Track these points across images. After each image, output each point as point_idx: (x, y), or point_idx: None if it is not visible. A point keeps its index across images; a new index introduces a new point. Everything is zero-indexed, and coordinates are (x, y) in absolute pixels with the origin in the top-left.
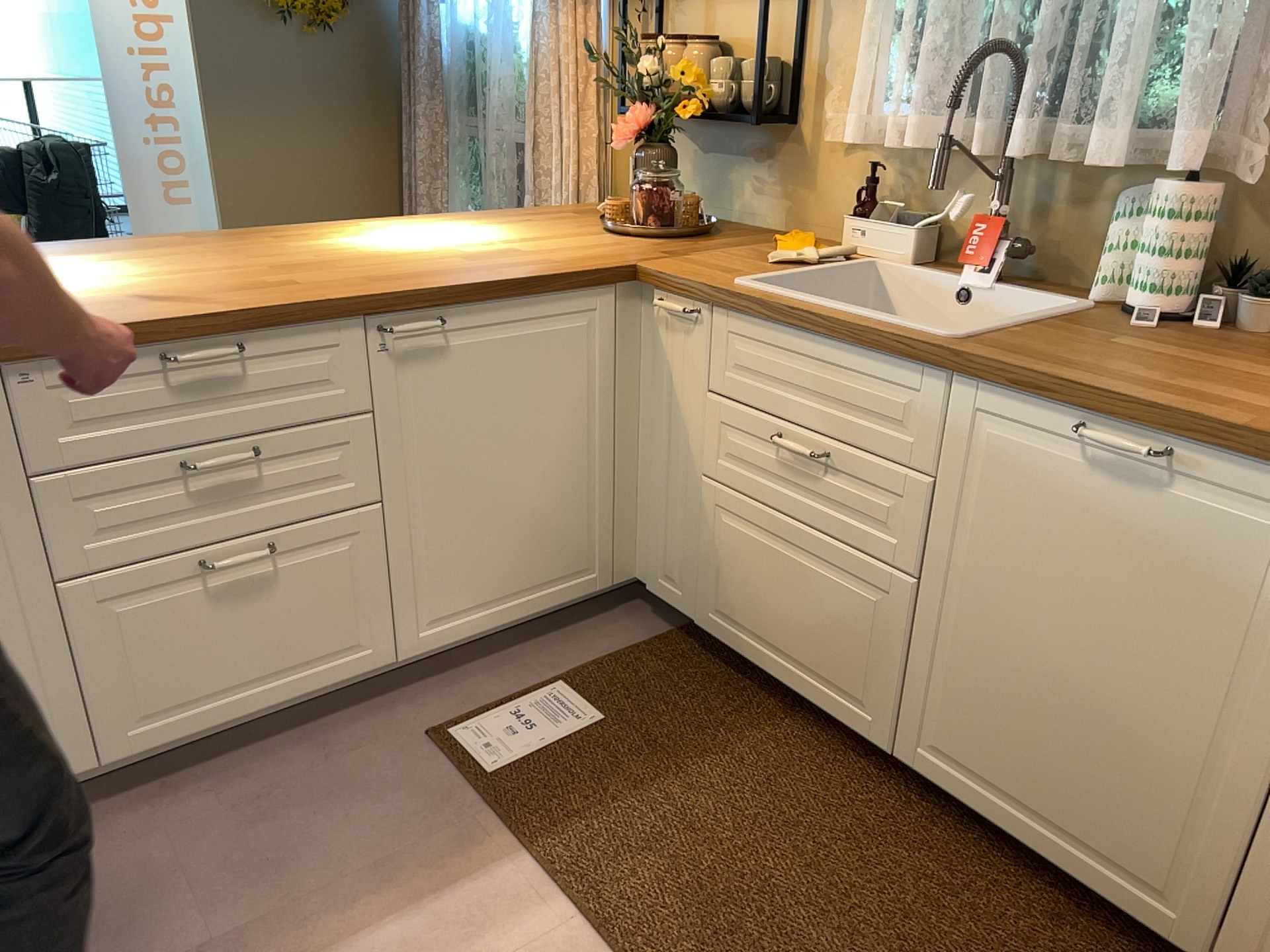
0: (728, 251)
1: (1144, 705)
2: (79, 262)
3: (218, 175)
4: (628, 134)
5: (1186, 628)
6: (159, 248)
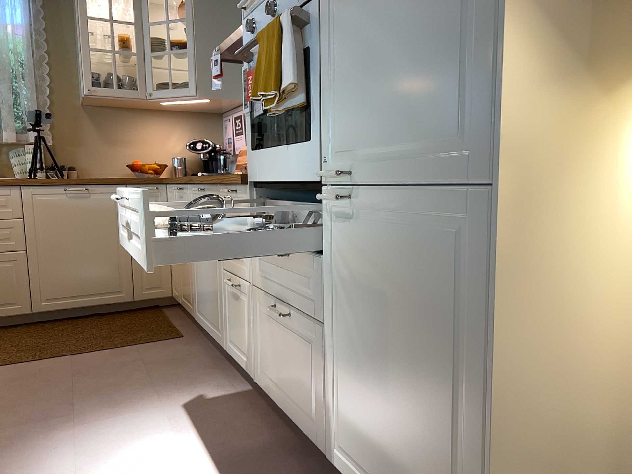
0: None
1: (100, 248)
2: None
3: None
4: None
5: (103, 225)
6: None
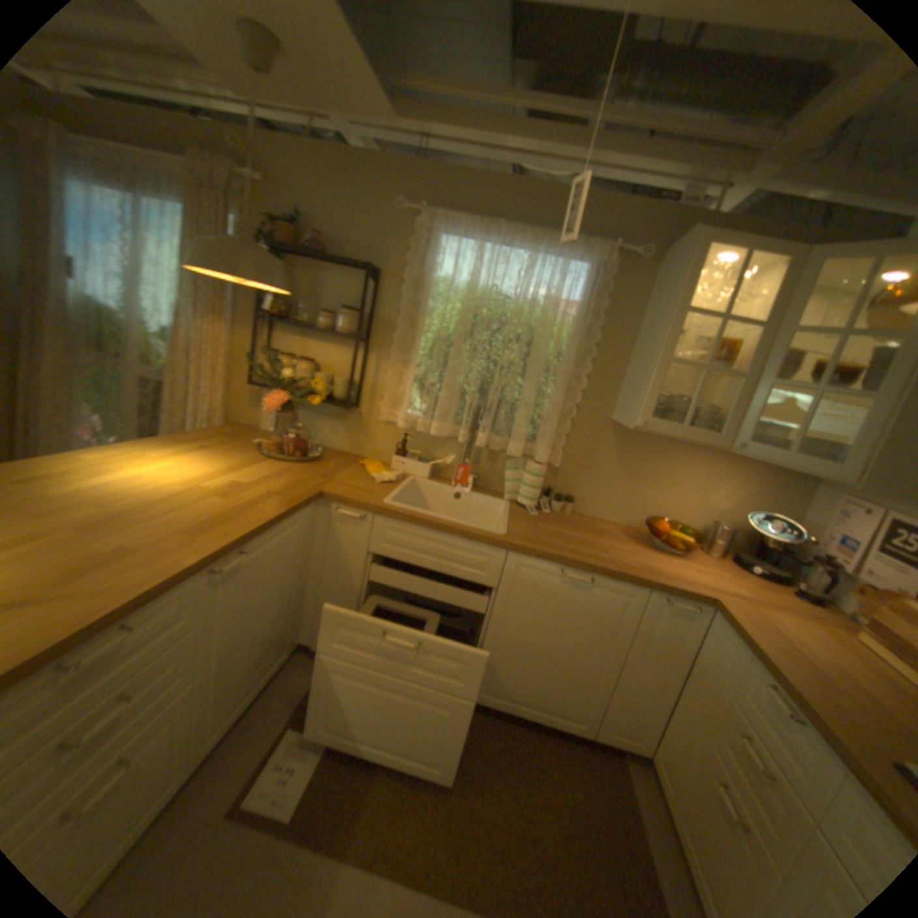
0: (346, 473)
1: (579, 662)
2: None
3: None
4: (276, 406)
5: (595, 634)
6: None
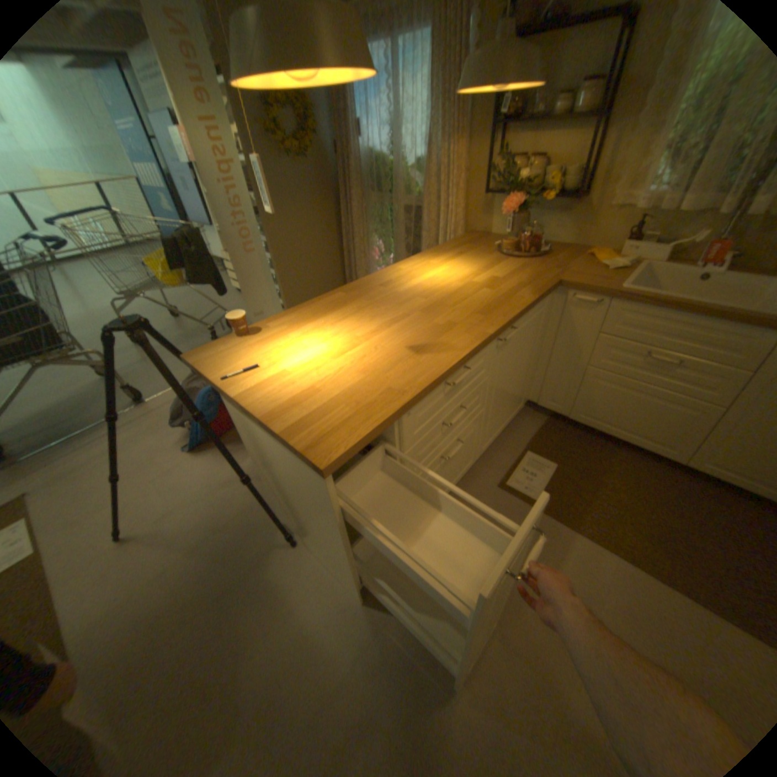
0: (578, 262)
1: None
2: (327, 323)
3: (268, 236)
4: (514, 207)
5: None
6: (344, 303)
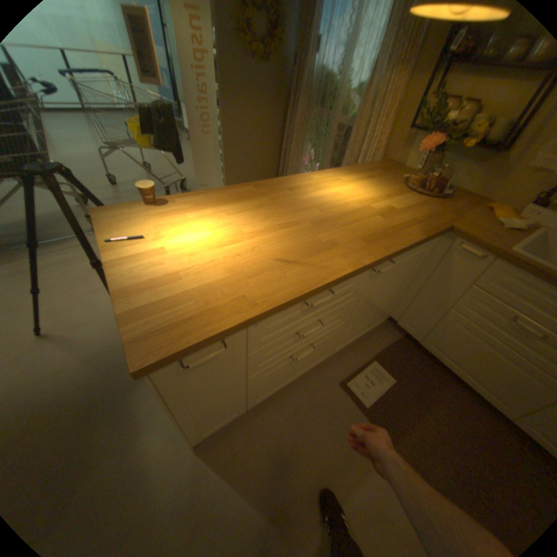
0: (476, 212)
1: None
2: (225, 212)
3: (222, 124)
4: (433, 146)
5: None
6: (249, 197)
